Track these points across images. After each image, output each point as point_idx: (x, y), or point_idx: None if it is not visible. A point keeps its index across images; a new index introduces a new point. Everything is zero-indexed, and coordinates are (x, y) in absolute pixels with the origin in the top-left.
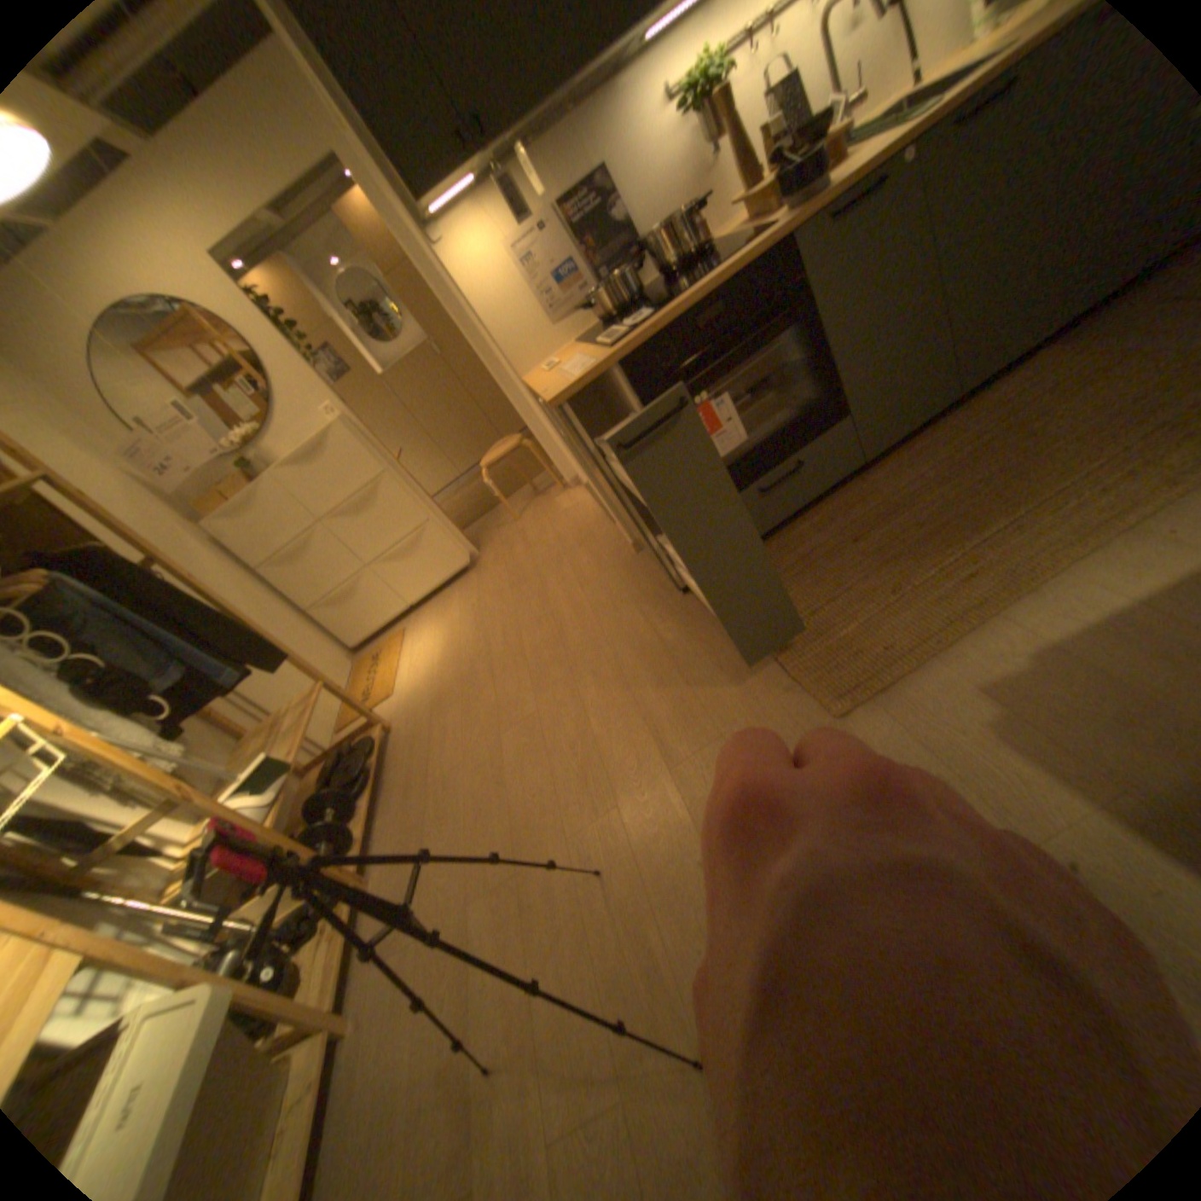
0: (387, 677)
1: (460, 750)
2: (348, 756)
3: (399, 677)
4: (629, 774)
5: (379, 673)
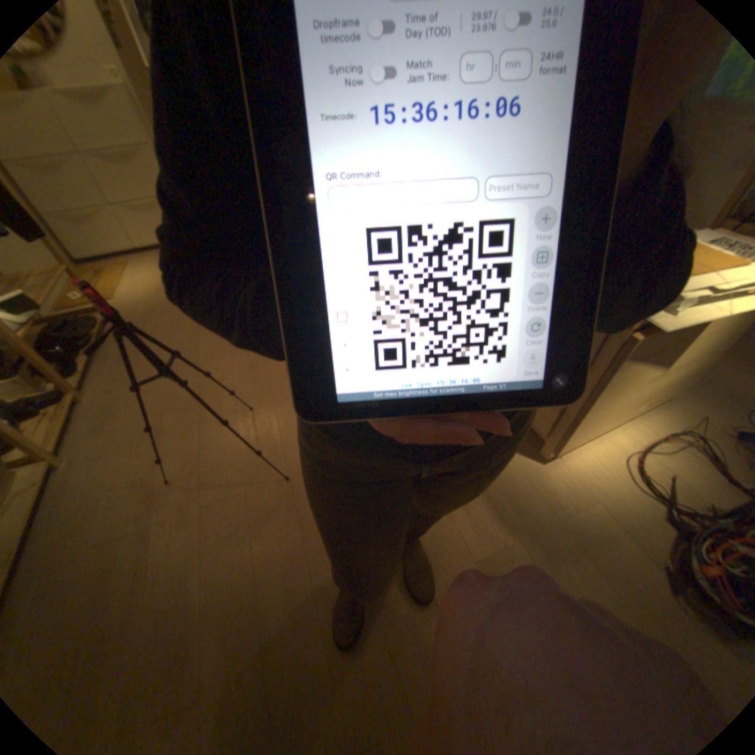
0: (107, 288)
1: (167, 342)
2: (73, 324)
3: (119, 291)
4: (278, 372)
5: (100, 284)
